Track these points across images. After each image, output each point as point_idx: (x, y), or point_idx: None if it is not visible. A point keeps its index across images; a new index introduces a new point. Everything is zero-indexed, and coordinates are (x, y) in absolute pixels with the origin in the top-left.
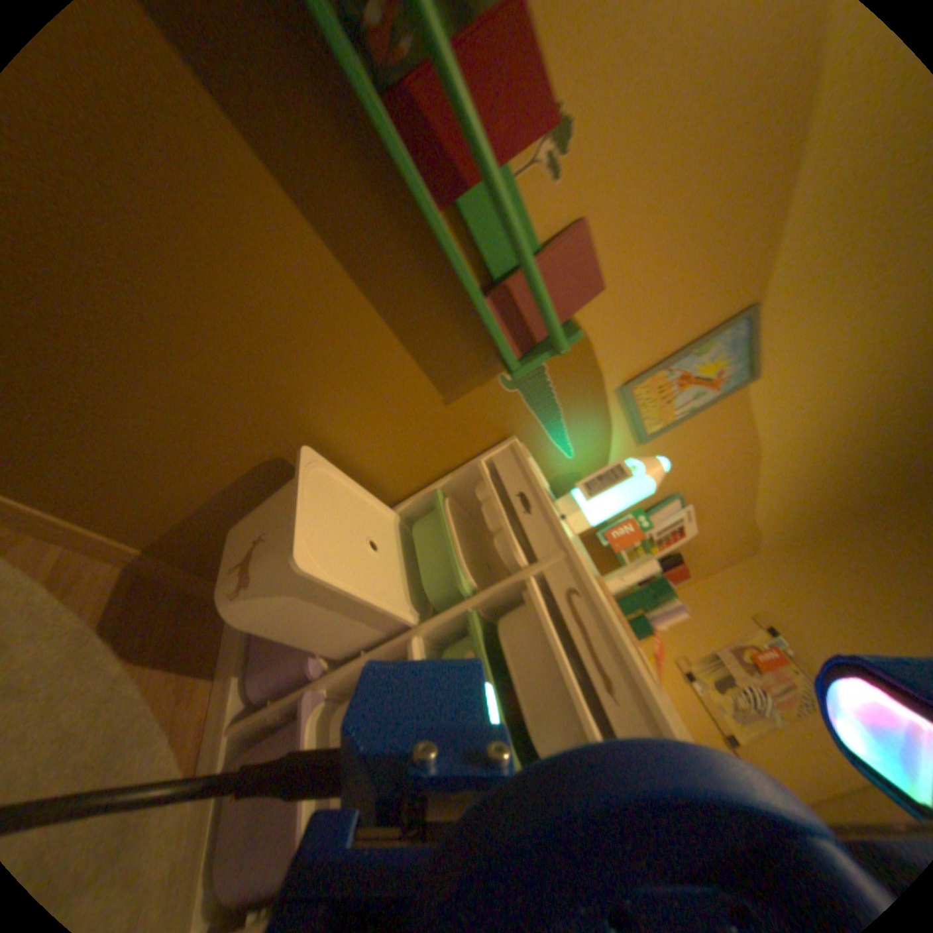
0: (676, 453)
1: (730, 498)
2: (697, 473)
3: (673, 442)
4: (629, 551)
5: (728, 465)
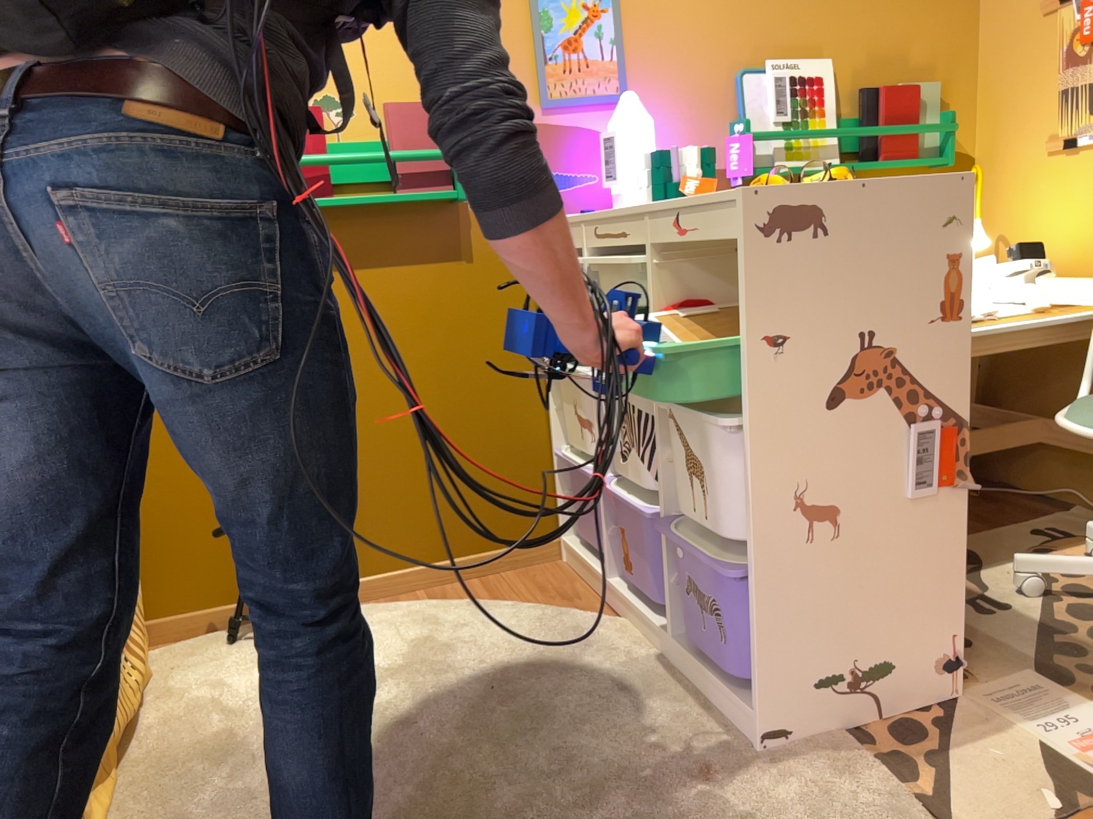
0: (658, 67)
1: (790, 7)
2: (709, 46)
3: (641, 68)
4: (752, 158)
5: (722, 6)
